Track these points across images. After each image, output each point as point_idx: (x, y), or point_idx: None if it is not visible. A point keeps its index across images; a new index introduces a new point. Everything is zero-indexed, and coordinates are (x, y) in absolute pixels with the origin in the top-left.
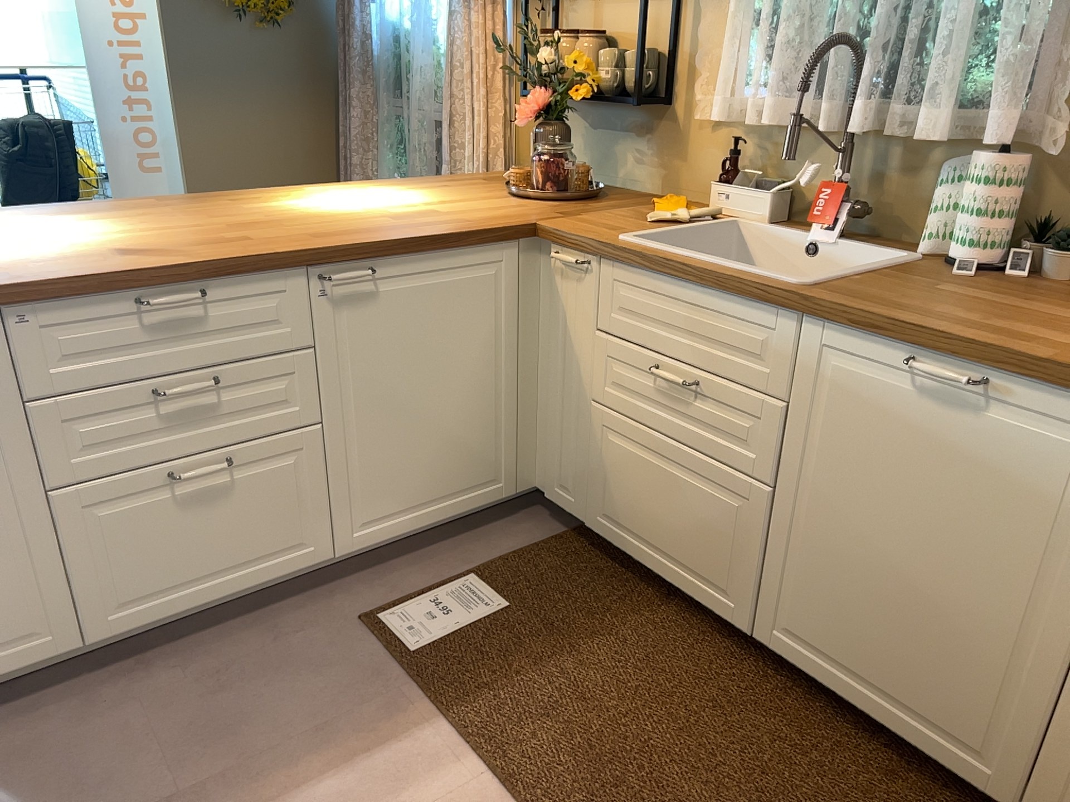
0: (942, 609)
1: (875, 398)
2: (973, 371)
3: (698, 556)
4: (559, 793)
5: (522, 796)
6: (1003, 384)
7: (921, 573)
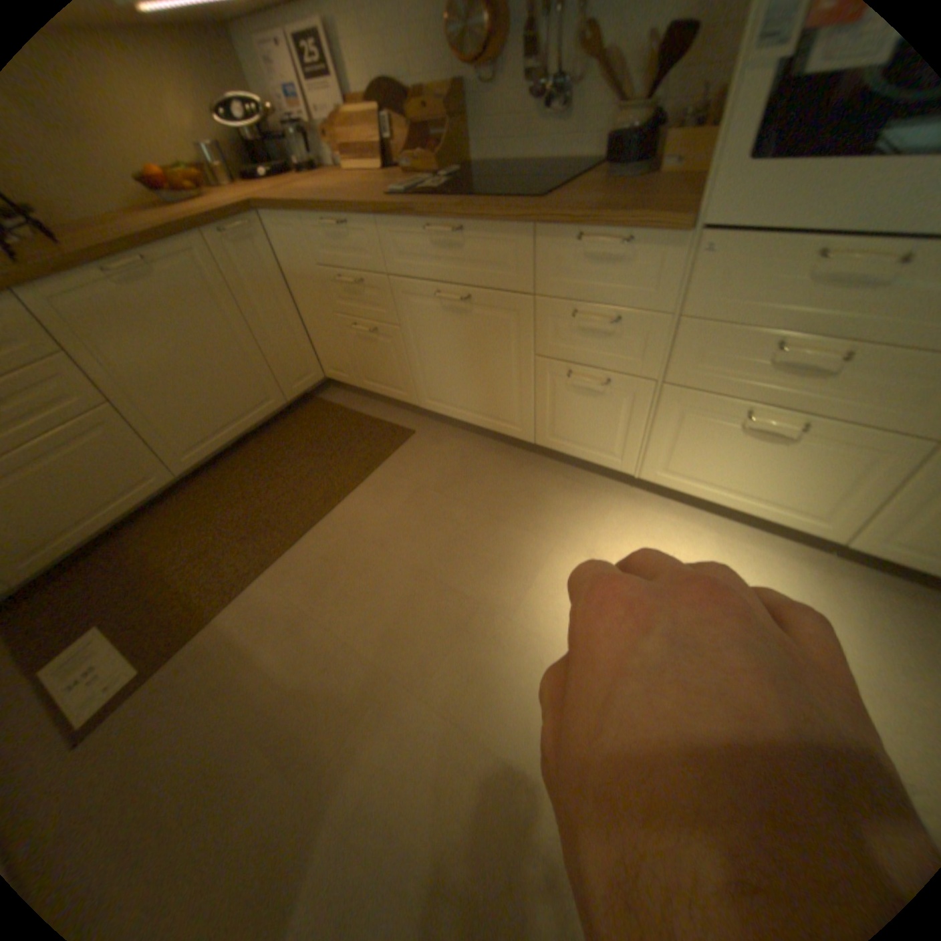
0: (216, 365)
1: (105, 302)
2: (130, 253)
3: (112, 483)
4: (271, 542)
5: (273, 556)
6: (146, 251)
7: (198, 360)
